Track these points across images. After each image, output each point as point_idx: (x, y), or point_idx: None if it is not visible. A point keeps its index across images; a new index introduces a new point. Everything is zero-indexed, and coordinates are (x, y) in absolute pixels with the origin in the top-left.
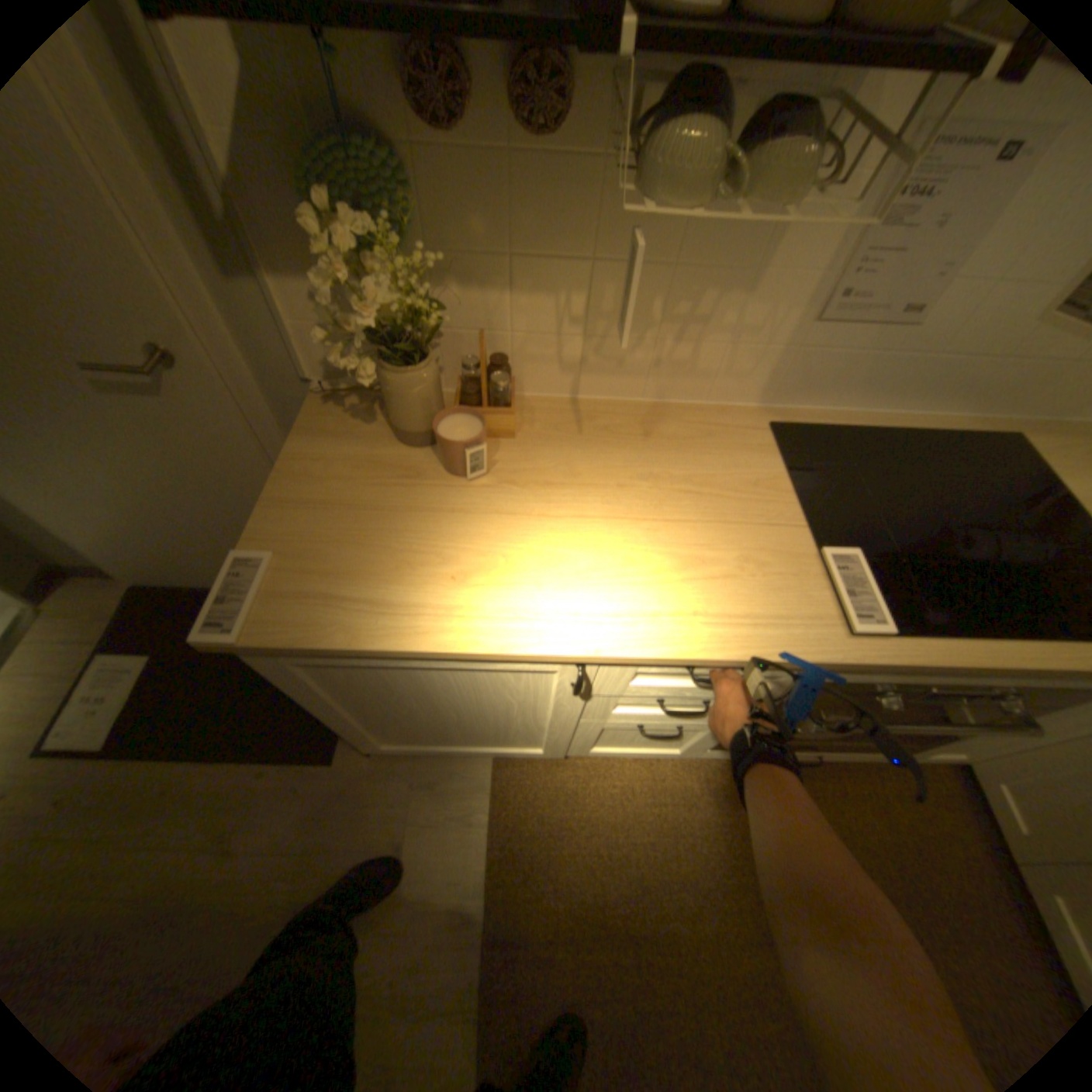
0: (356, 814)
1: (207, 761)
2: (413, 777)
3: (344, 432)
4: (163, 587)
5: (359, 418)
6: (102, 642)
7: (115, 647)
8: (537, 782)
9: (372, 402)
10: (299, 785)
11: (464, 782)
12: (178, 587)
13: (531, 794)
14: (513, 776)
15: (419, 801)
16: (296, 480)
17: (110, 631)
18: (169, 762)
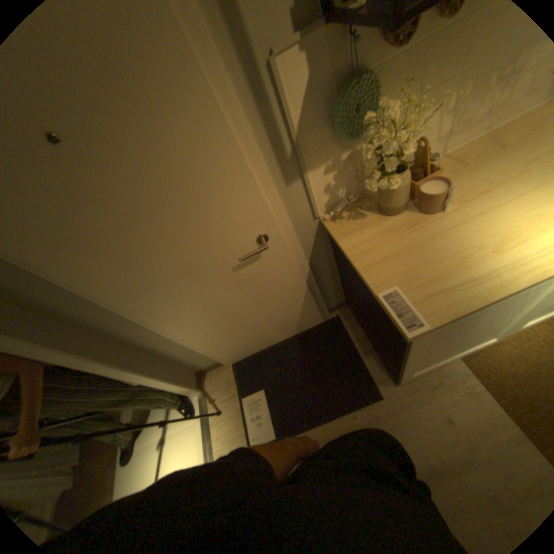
0: (416, 416)
1: (325, 424)
2: (428, 386)
3: (358, 228)
4: (245, 359)
5: (357, 219)
6: (239, 394)
7: (246, 394)
8: (495, 359)
9: (355, 210)
10: (377, 415)
11: (457, 377)
12: (251, 356)
13: (497, 366)
14: (479, 362)
15: (441, 396)
16: (364, 256)
17: (238, 388)
18: (309, 432)
